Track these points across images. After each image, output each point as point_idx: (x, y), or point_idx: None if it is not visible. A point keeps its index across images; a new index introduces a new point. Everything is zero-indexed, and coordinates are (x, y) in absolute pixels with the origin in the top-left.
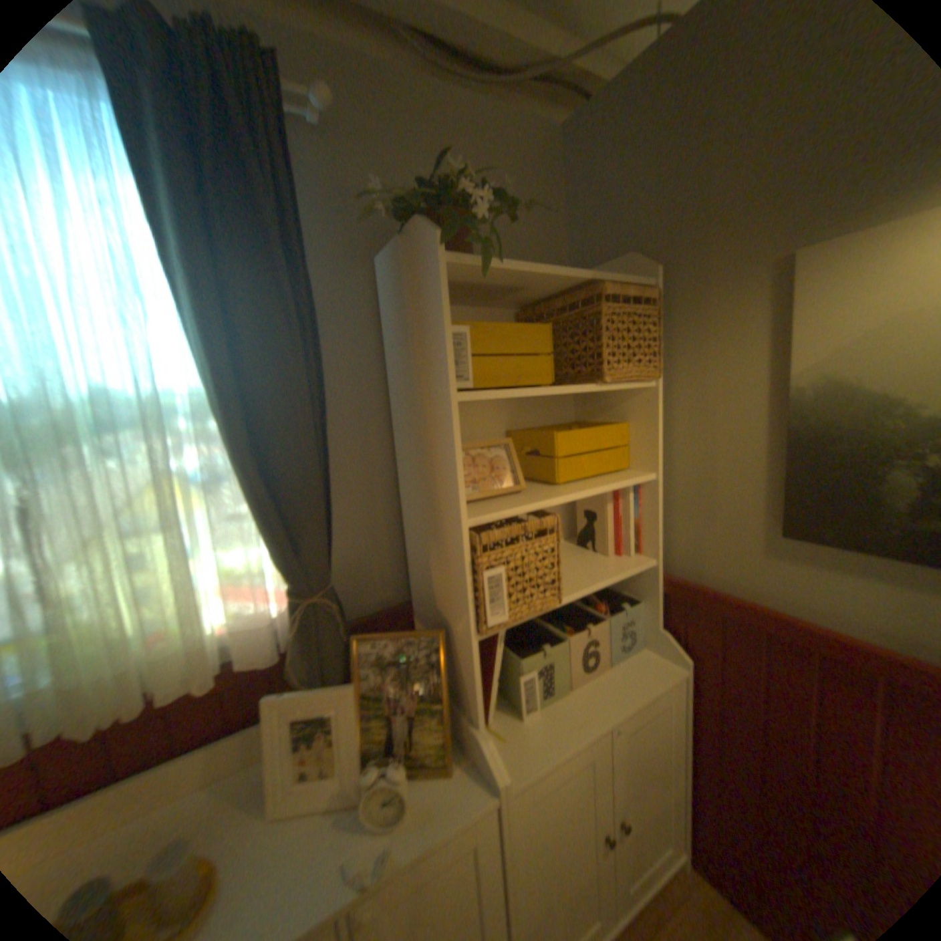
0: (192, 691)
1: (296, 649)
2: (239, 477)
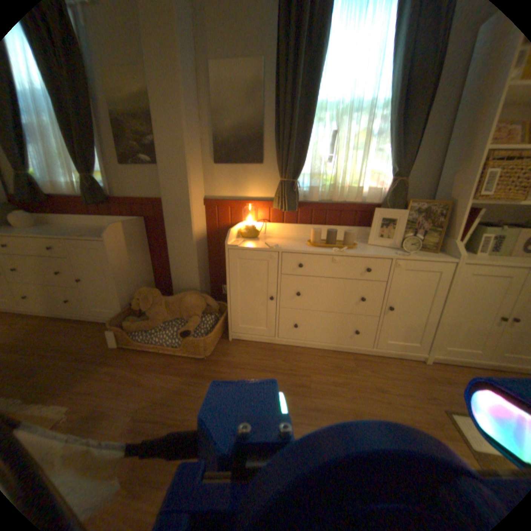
0: (357, 200)
1: (391, 195)
2: (393, 128)
